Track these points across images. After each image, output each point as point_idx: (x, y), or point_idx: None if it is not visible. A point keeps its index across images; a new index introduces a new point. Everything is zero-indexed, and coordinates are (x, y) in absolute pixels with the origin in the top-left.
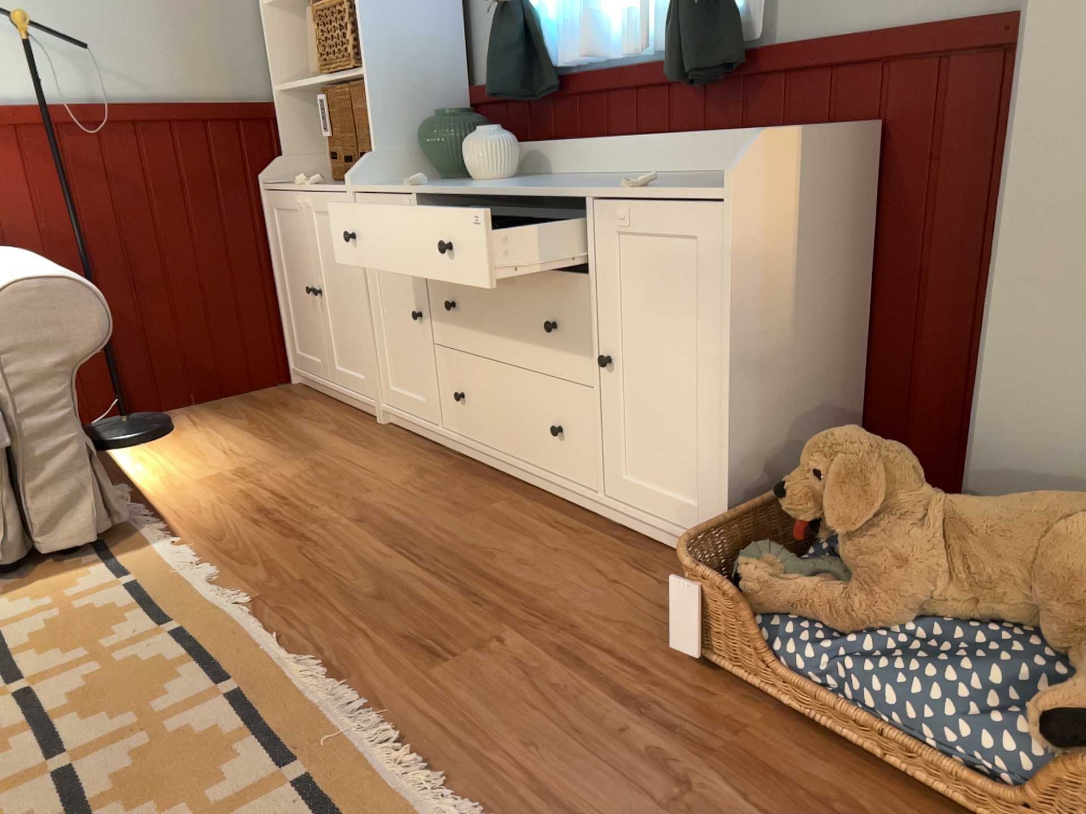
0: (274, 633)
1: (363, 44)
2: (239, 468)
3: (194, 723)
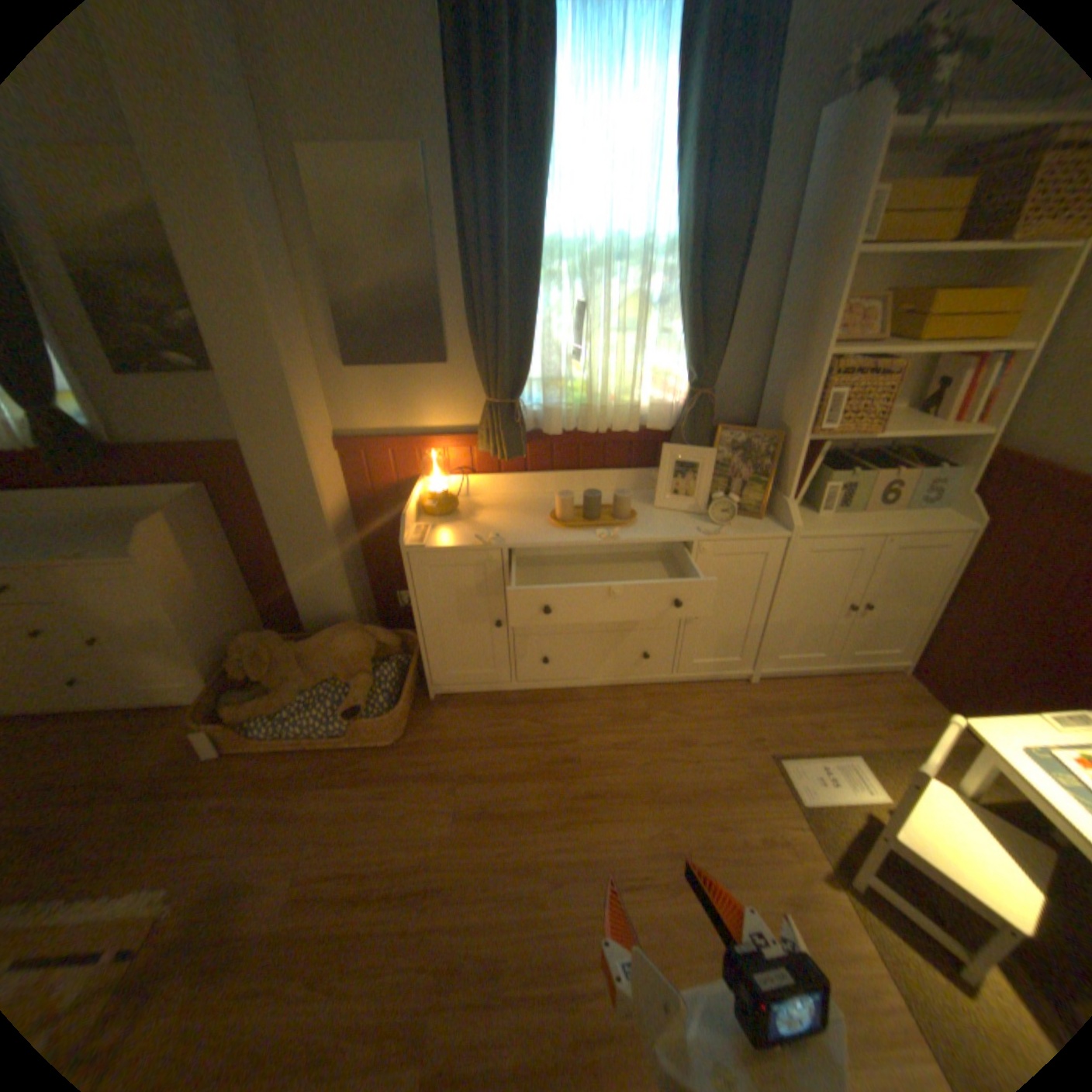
0: None
1: None
2: None
3: None
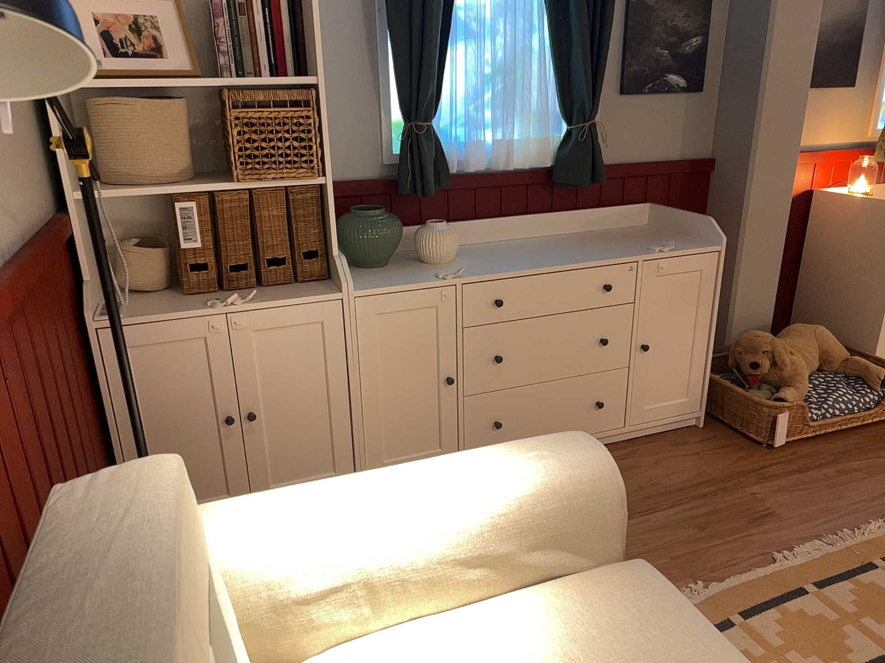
0: (744, 573)
1: (326, 154)
2: None
3: (847, 603)
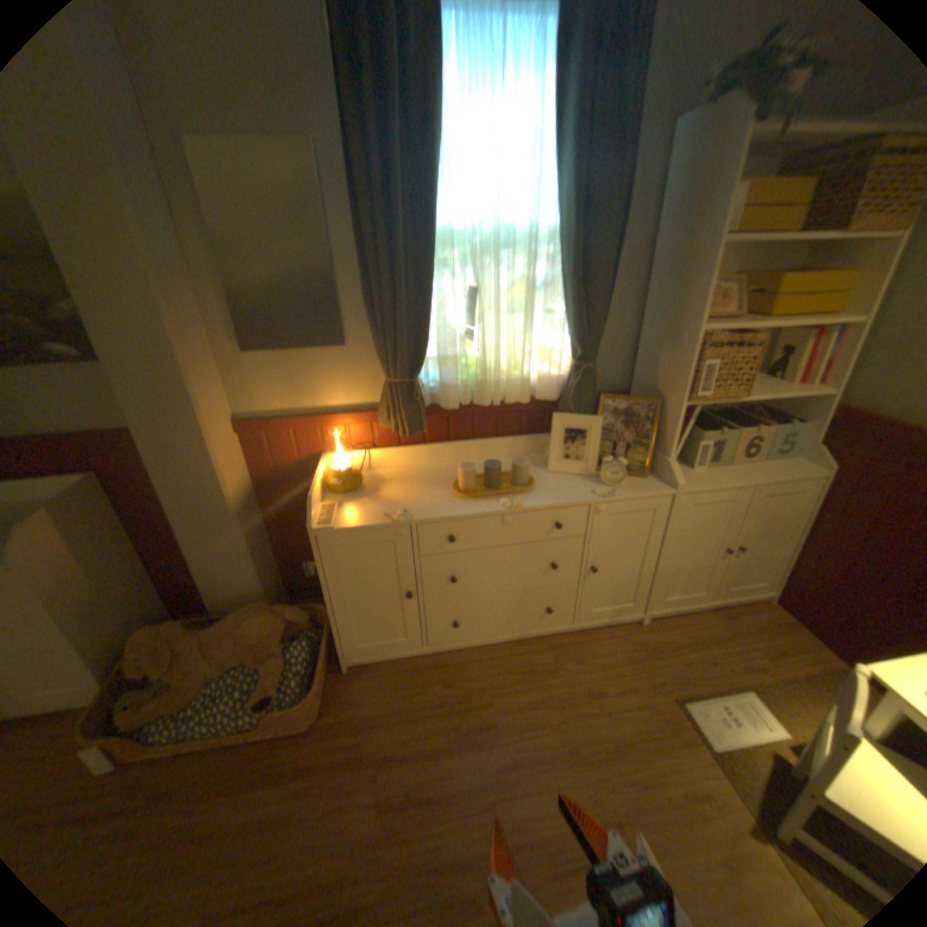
0: None
1: None
2: None
3: None
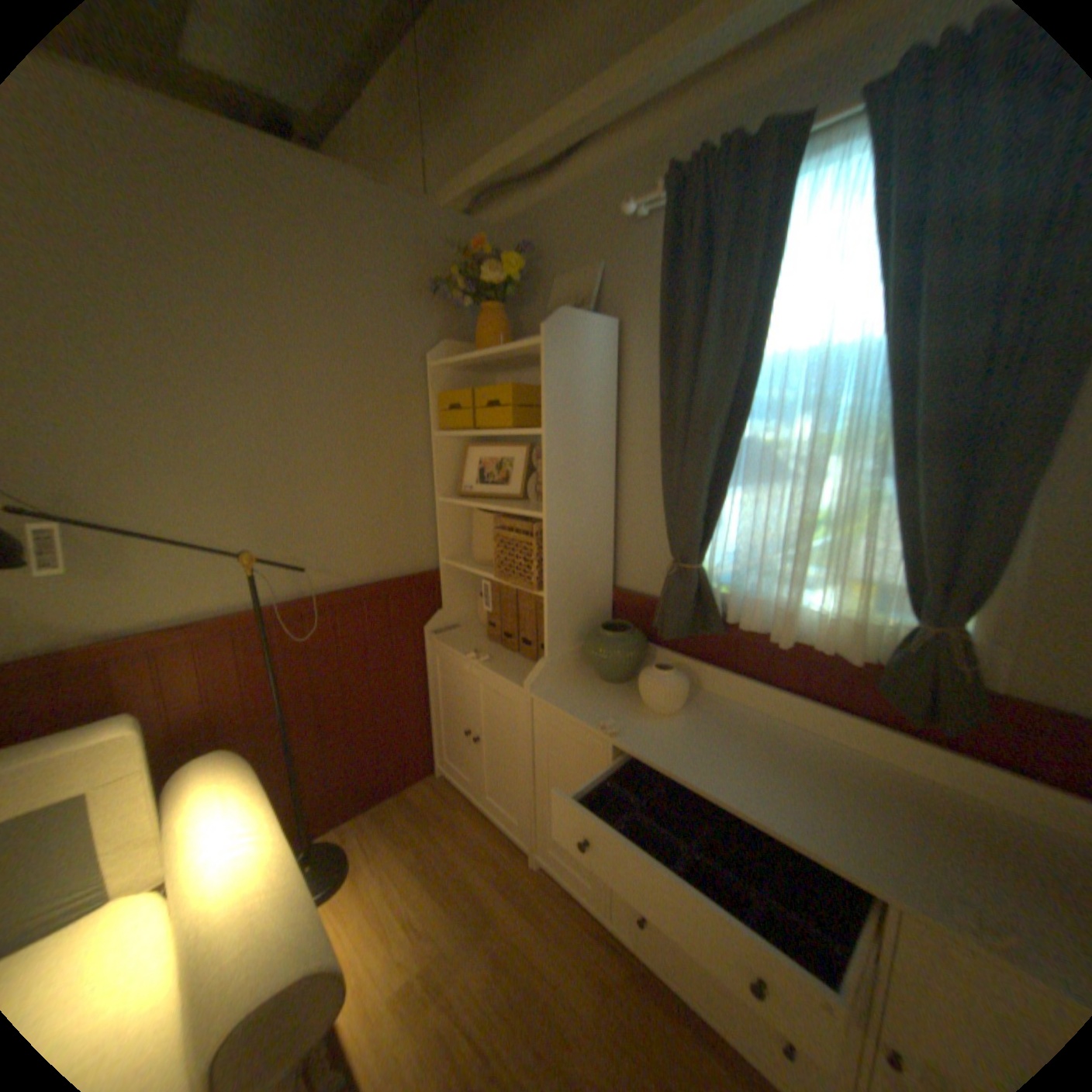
0: None
1: (549, 573)
2: (425, 967)
3: None
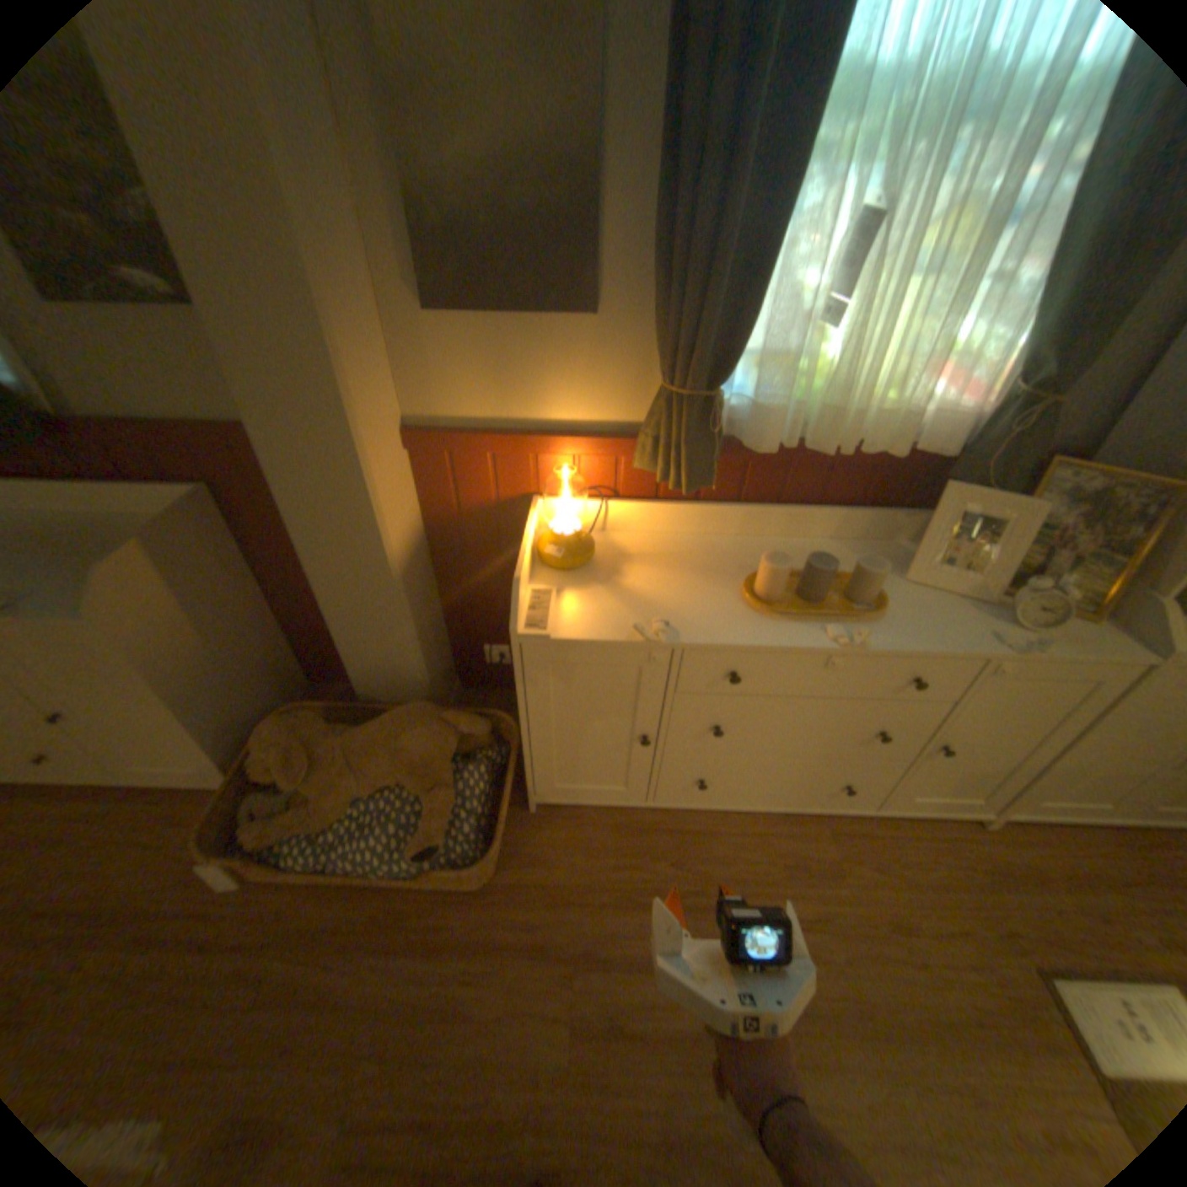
0: None
1: None
2: None
3: None
